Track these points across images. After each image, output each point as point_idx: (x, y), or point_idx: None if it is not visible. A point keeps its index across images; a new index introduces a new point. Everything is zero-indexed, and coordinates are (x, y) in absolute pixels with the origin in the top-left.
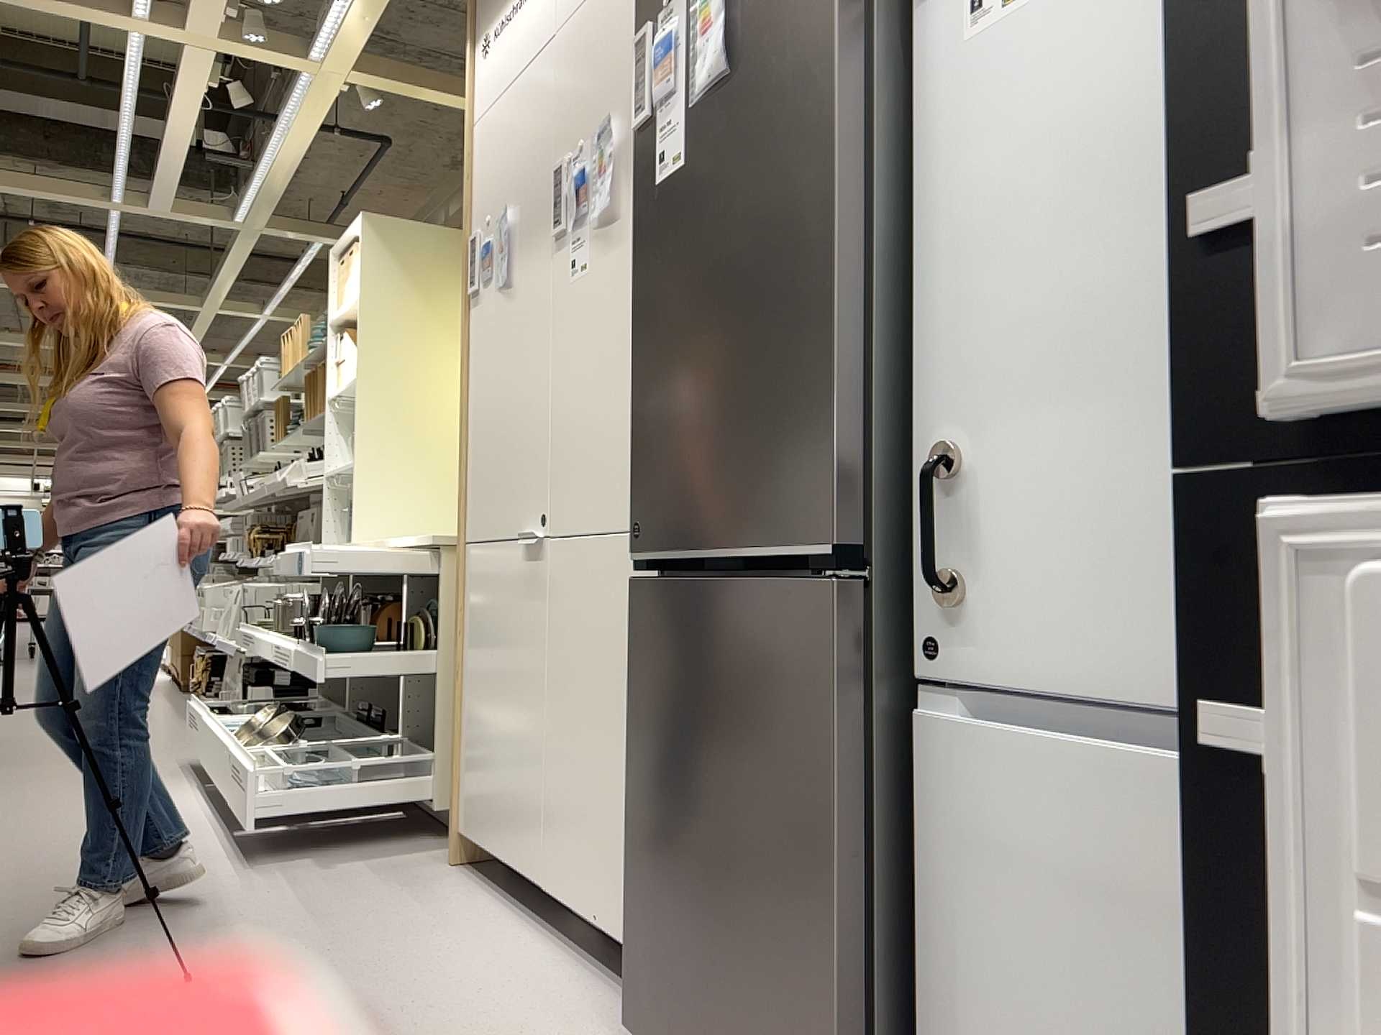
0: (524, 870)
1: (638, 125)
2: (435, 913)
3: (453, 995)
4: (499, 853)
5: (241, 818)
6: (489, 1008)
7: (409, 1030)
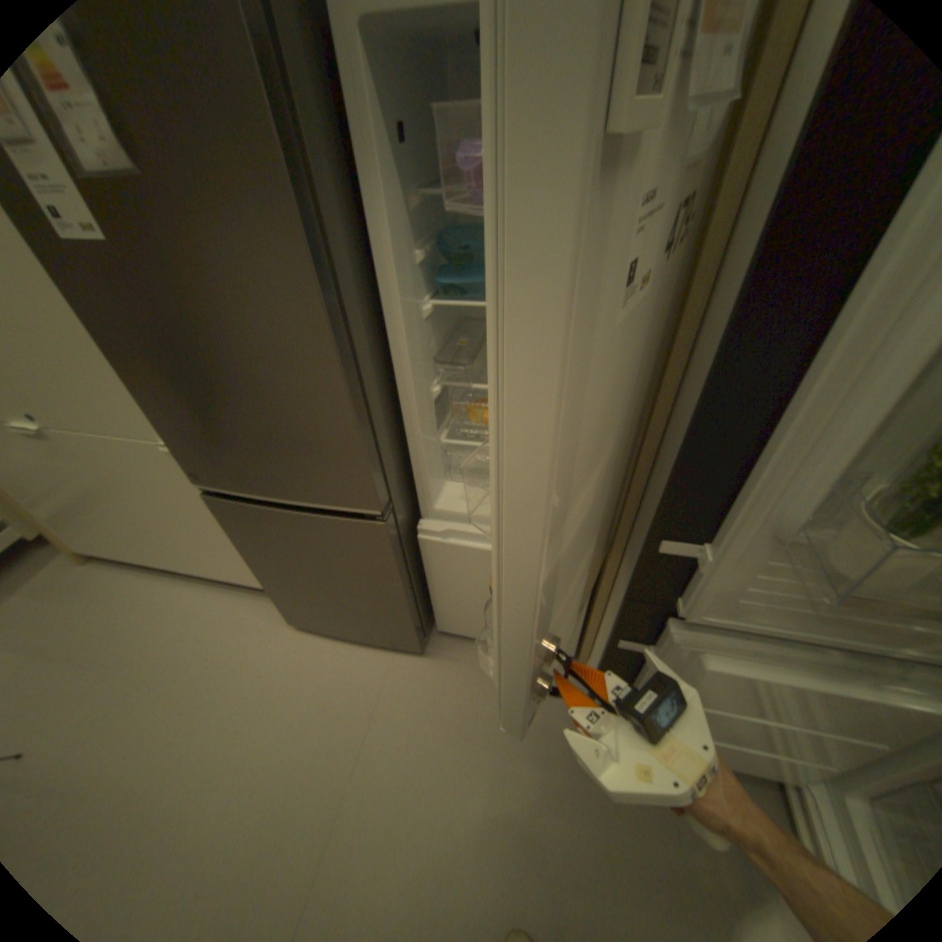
0: (153, 565)
1: None
2: (112, 605)
3: (185, 650)
4: (124, 560)
5: None
6: (211, 644)
7: (187, 685)
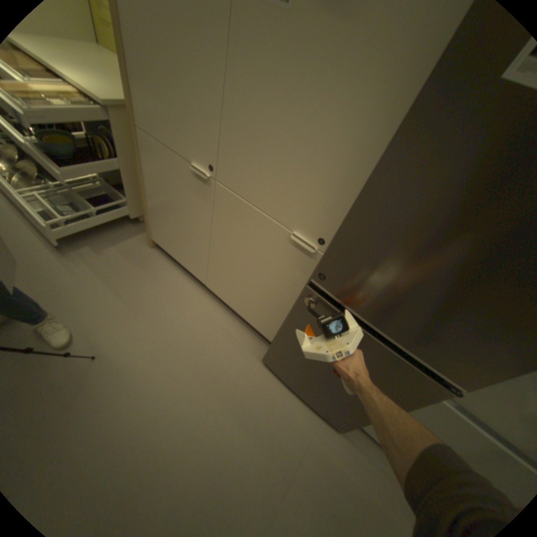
0: (196, 274)
1: None
2: (163, 284)
3: (198, 339)
4: (180, 261)
5: (47, 235)
6: (213, 345)
7: (194, 365)
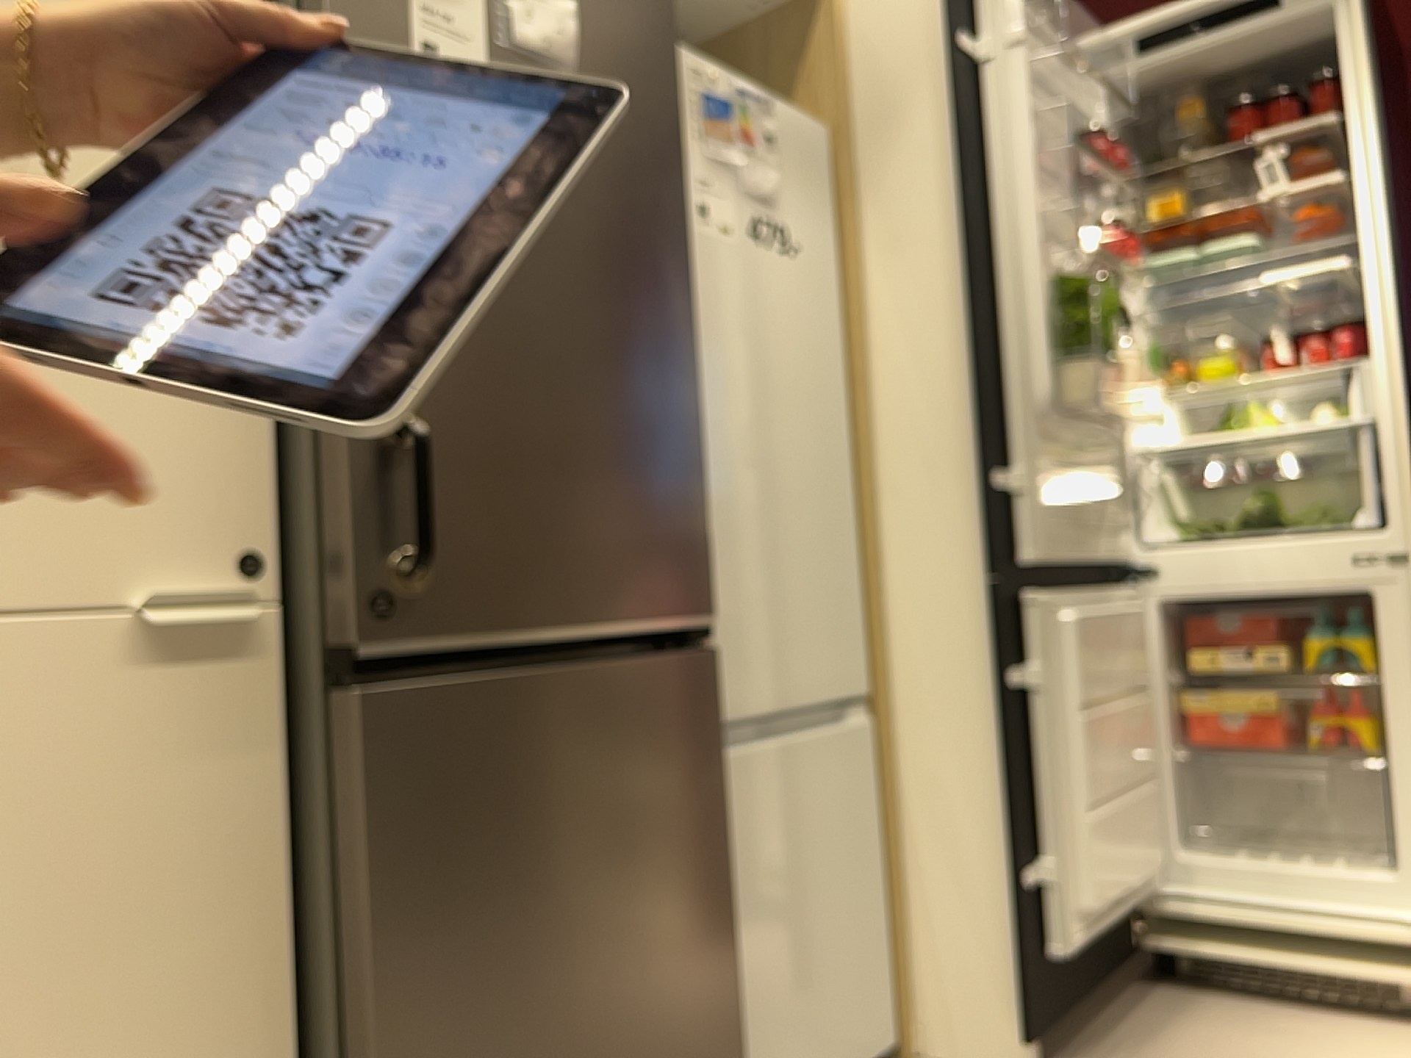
0: None
1: None
2: None
3: None
4: None
5: None
6: None
7: None
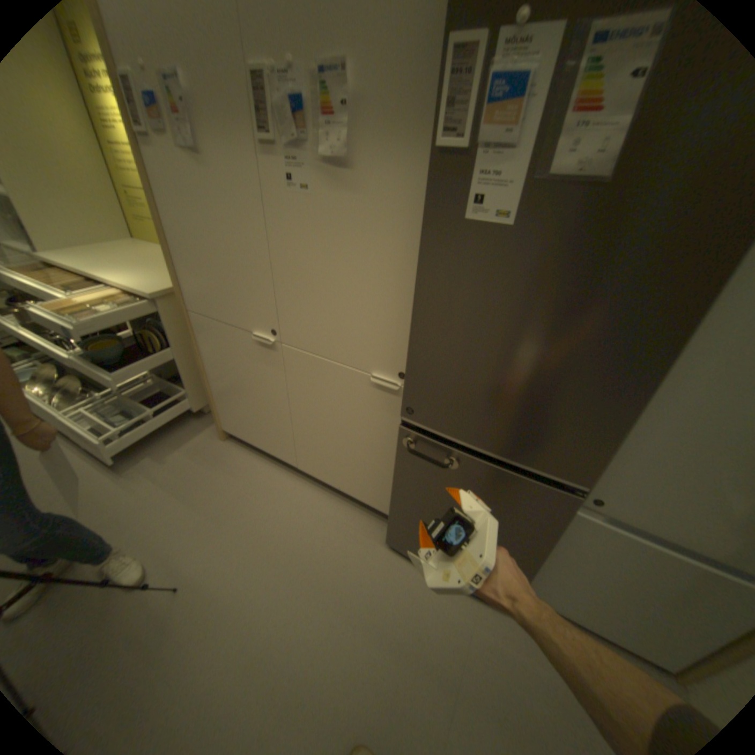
0: (282, 457)
1: (445, 142)
2: (245, 480)
3: (299, 538)
4: (260, 446)
5: (98, 456)
6: (319, 539)
7: (301, 571)
